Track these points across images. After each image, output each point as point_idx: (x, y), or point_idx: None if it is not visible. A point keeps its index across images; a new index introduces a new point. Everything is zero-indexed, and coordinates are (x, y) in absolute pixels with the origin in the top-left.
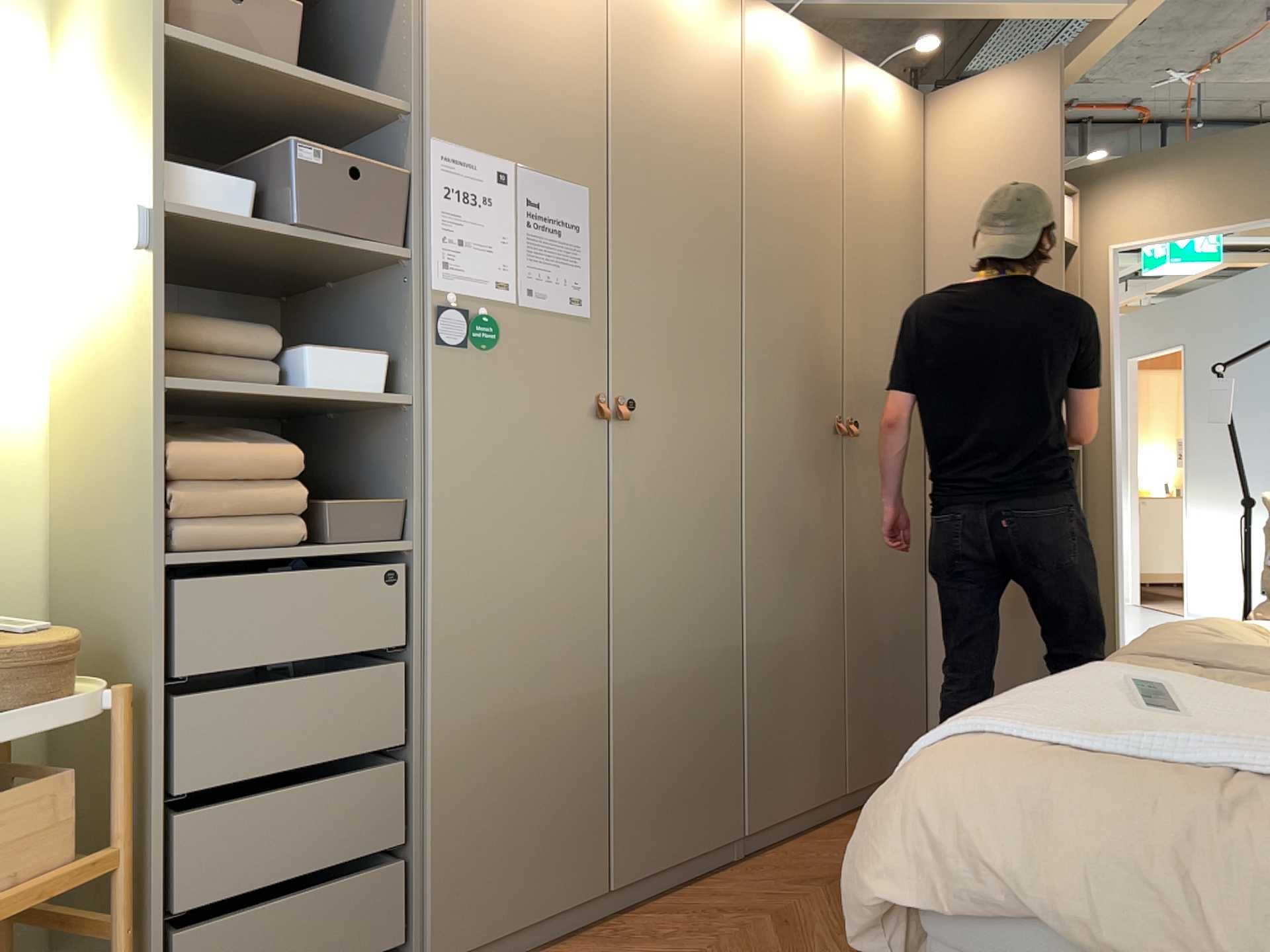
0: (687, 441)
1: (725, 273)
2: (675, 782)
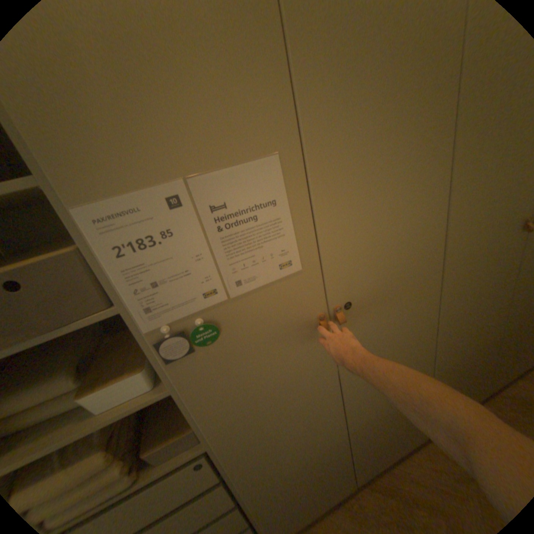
0: (395, 303)
1: (434, 159)
2: (389, 443)
